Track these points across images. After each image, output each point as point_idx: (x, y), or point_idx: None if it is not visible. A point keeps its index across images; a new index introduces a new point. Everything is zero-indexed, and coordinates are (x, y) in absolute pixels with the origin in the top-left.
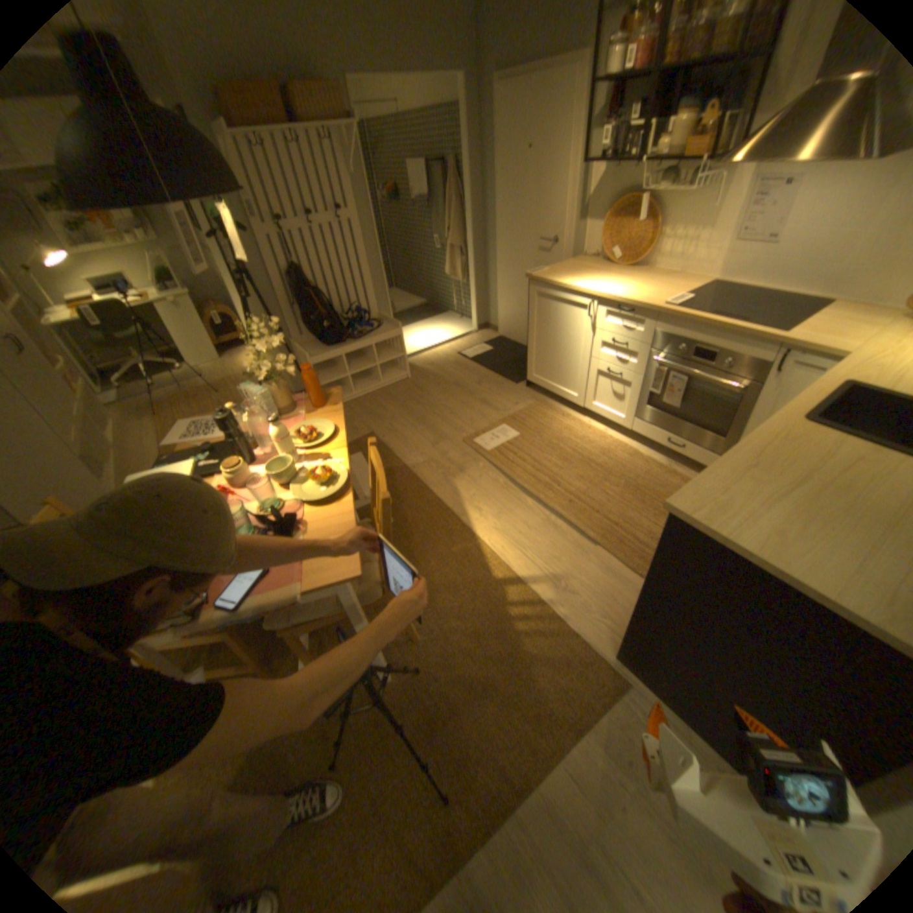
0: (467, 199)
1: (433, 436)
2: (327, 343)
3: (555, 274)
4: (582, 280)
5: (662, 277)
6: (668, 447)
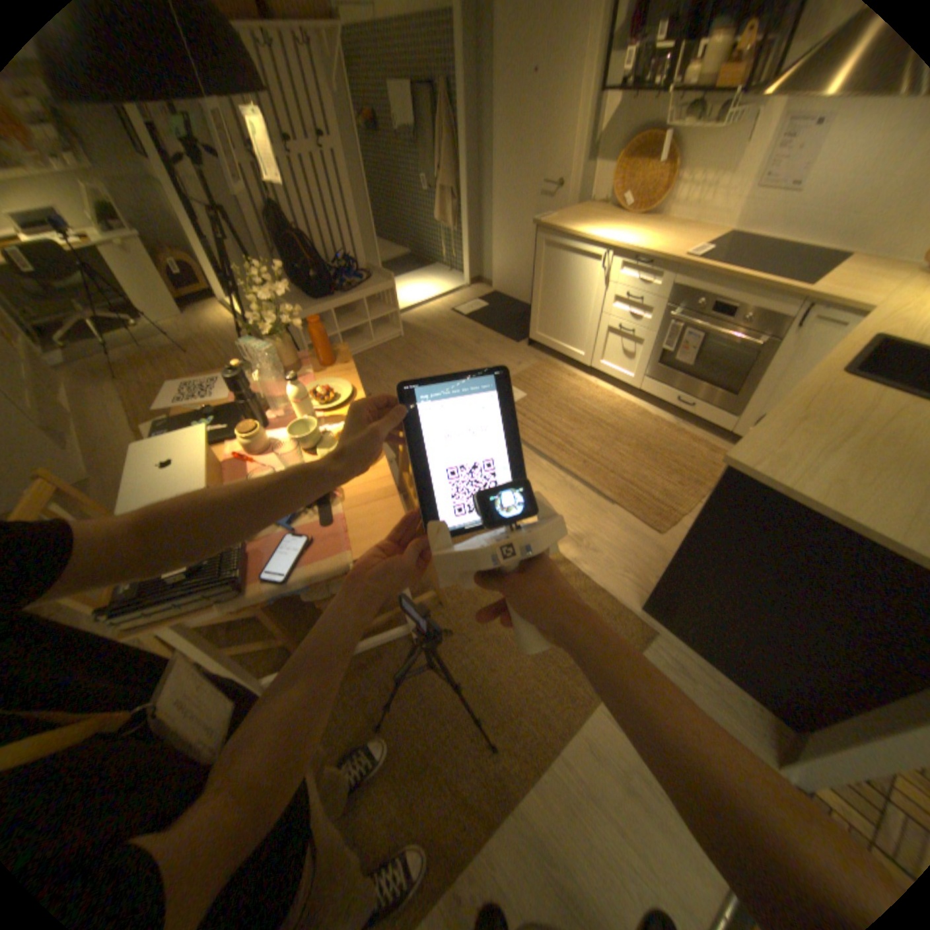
0: (460, 132)
1: None
2: (312, 295)
3: (565, 221)
4: (595, 227)
5: (678, 226)
6: (677, 406)
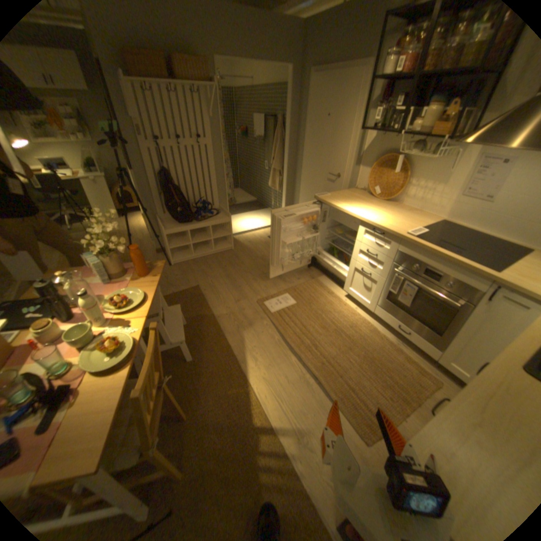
0: (287, 142)
1: (237, 295)
2: (180, 220)
3: (334, 199)
4: (351, 205)
5: (407, 211)
6: (399, 331)
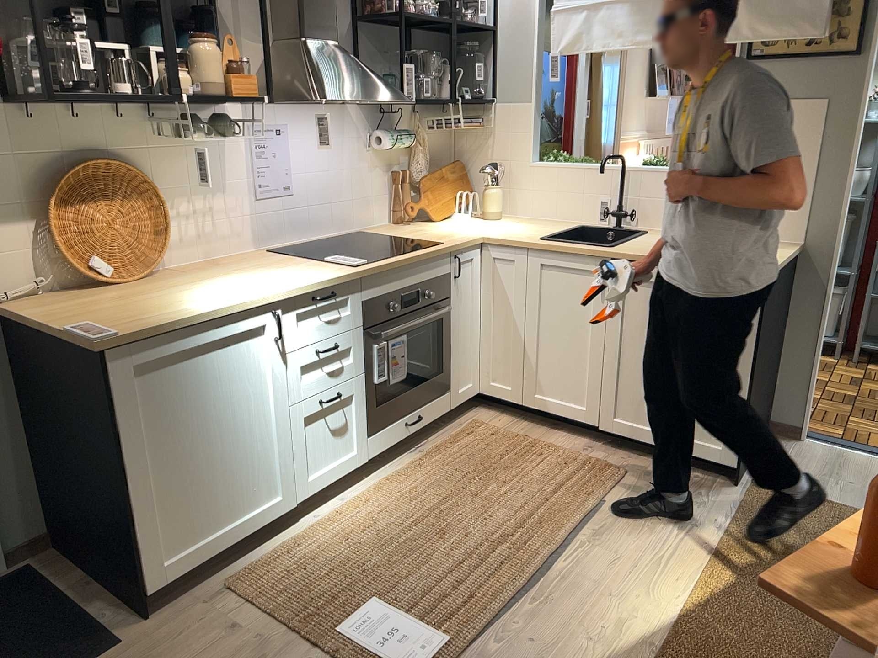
0: None
1: None
2: None
3: (133, 318)
4: (196, 300)
5: (223, 267)
6: (409, 434)
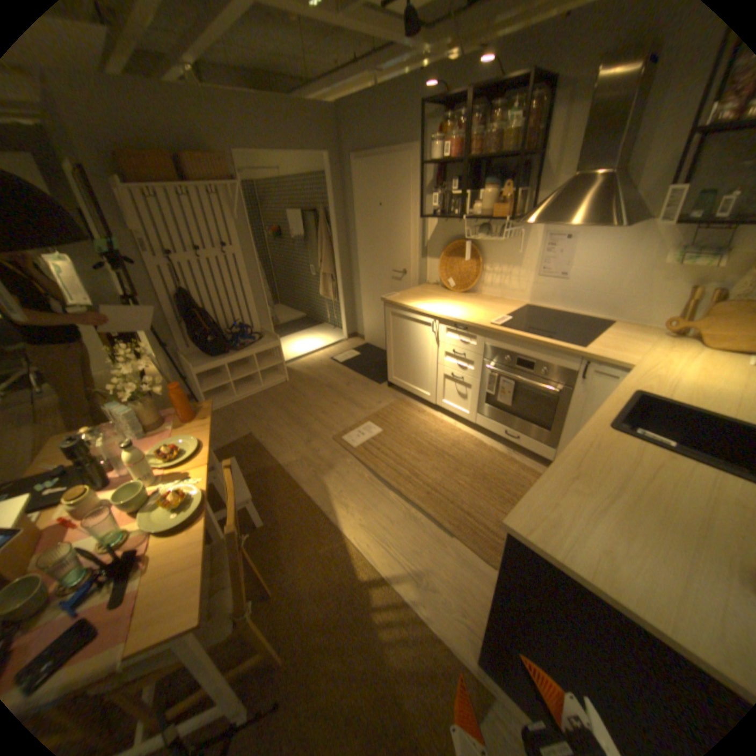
0: (335, 240)
1: (306, 435)
2: (212, 354)
3: (404, 299)
4: (426, 303)
5: (487, 301)
6: (507, 438)
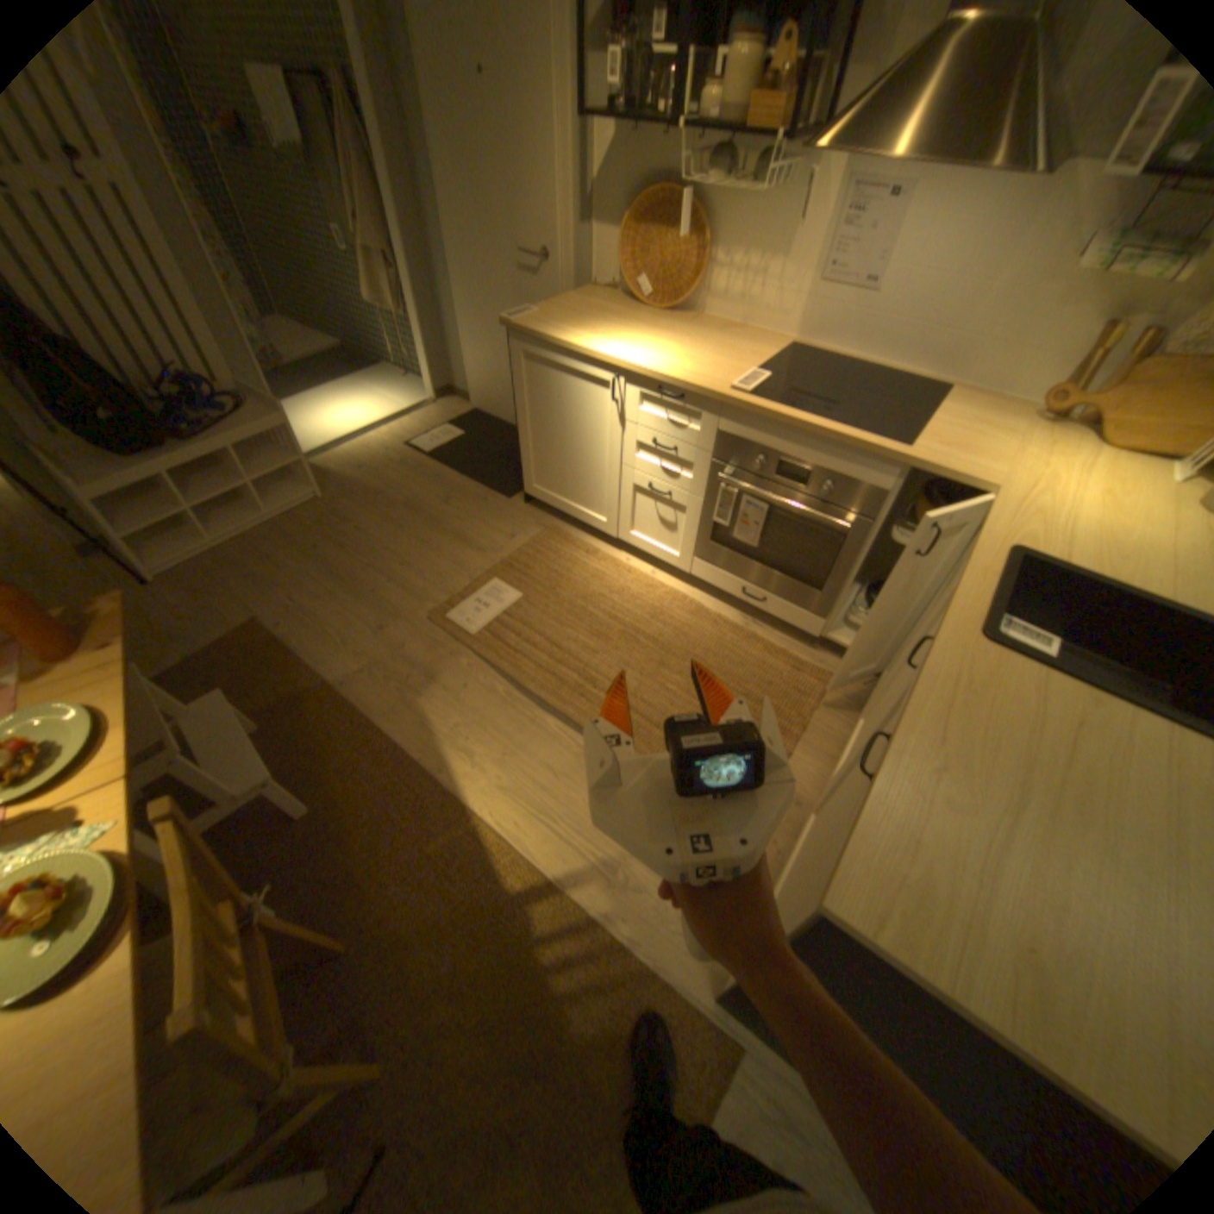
0: (380, 161)
1: (373, 615)
2: (121, 448)
3: (550, 322)
4: (596, 335)
5: (718, 333)
6: (744, 600)
